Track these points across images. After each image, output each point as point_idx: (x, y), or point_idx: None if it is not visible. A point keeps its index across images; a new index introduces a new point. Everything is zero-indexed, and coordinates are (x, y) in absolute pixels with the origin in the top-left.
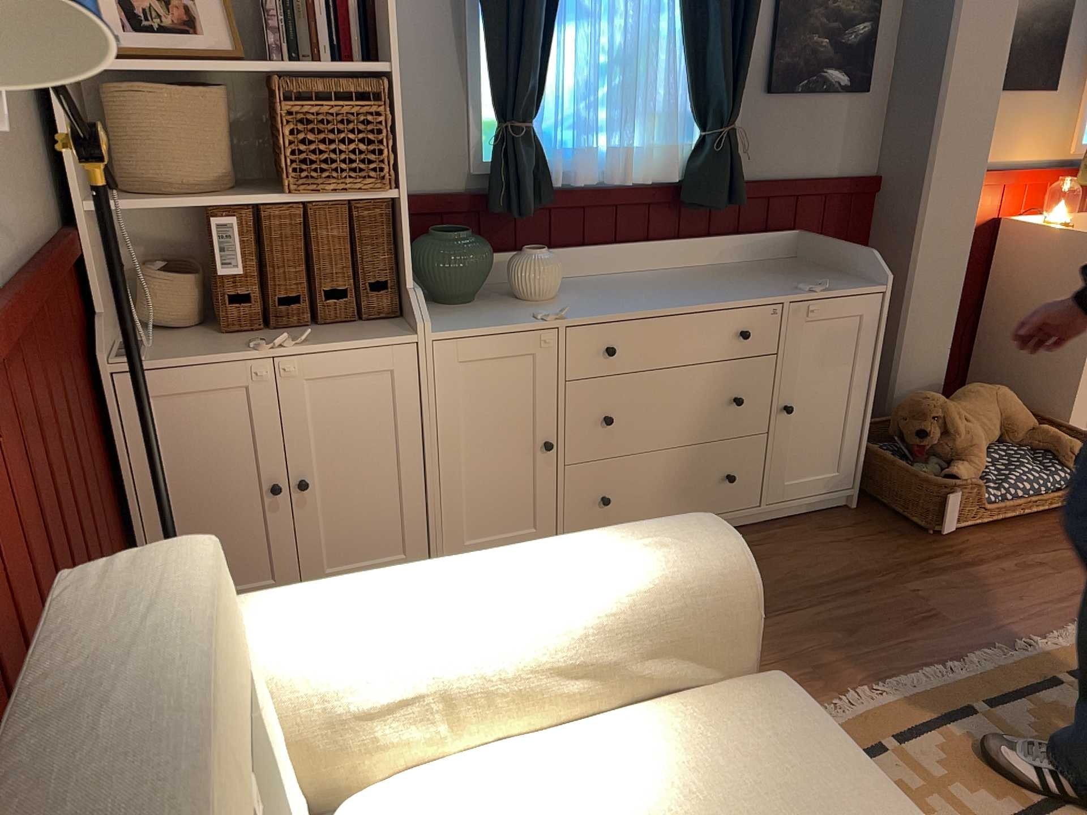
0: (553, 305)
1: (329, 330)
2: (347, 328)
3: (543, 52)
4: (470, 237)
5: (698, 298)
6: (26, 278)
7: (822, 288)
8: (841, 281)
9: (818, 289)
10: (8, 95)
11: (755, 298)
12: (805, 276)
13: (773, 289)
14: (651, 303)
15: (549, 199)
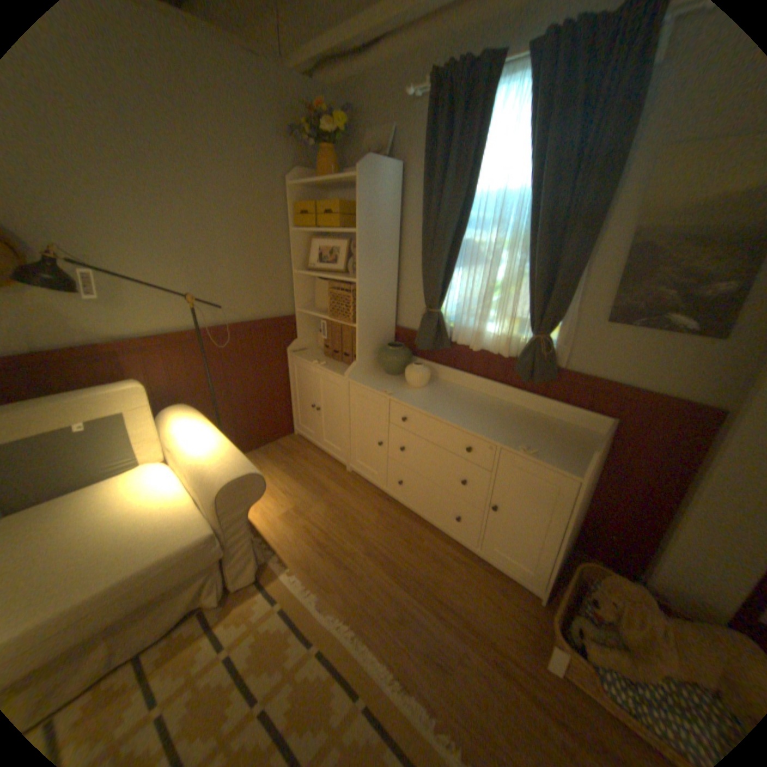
0: (410, 390)
1: (341, 365)
2: (345, 367)
3: (445, 279)
4: (396, 351)
5: (461, 419)
6: (231, 324)
7: (526, 452)
8: (568, 460)
9: (528, 452)
10: (266, 279)
11: (484, 435)
12: (561, 445)
13: (509, 437)
14: (436, 409)
15: (449, 346)
